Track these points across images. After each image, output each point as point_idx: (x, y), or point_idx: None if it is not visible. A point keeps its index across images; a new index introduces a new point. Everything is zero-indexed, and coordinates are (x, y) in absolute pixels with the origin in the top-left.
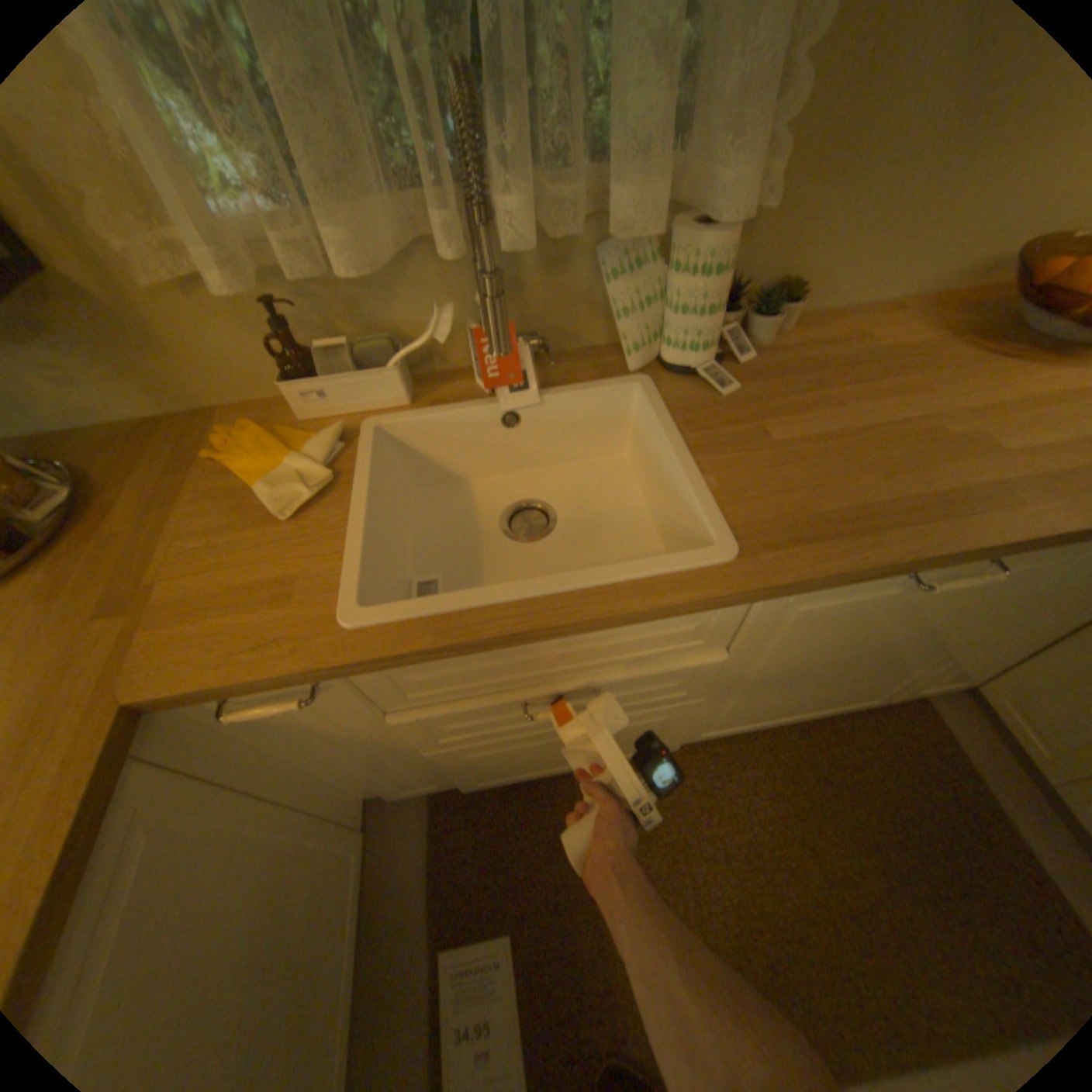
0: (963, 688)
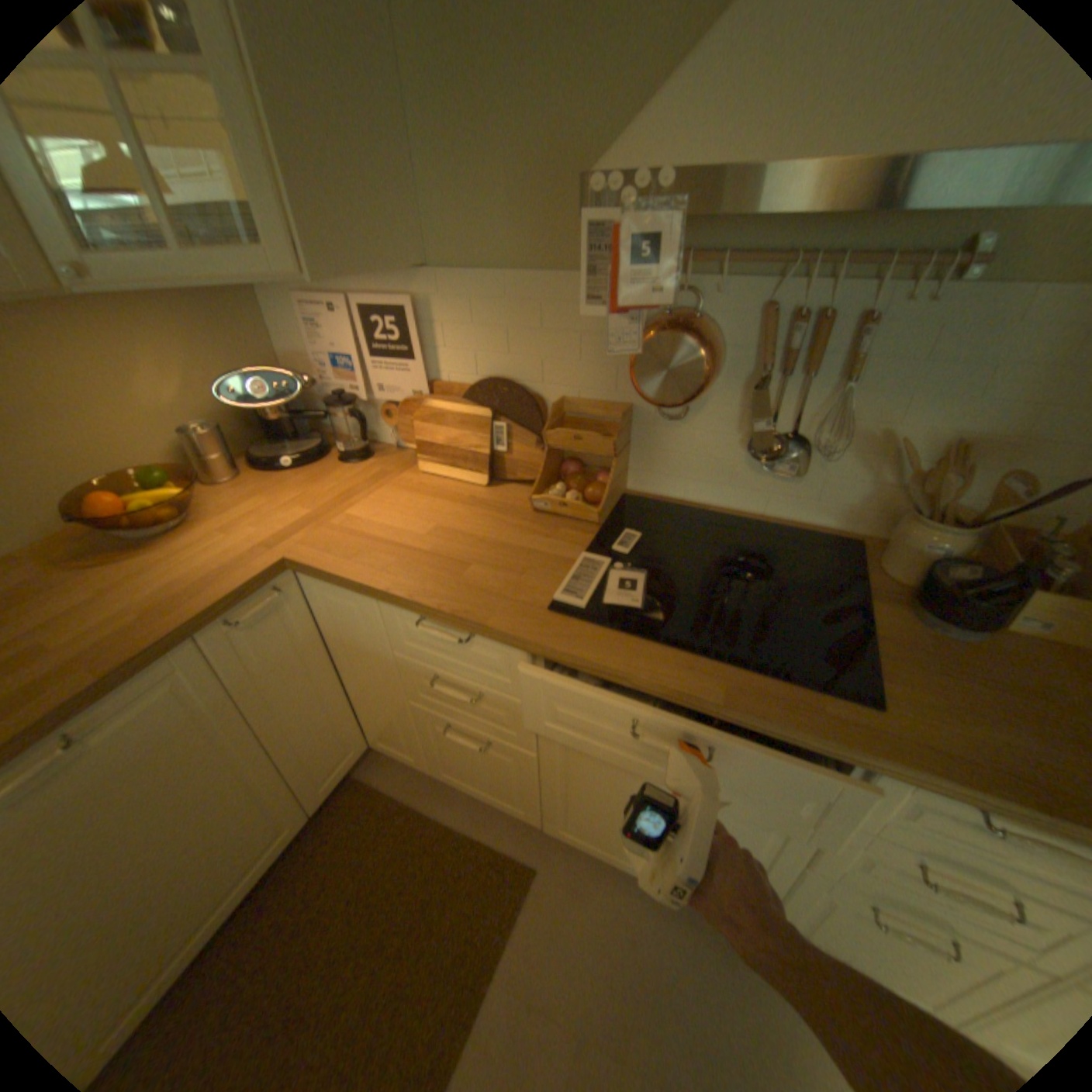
0: (355, 757)
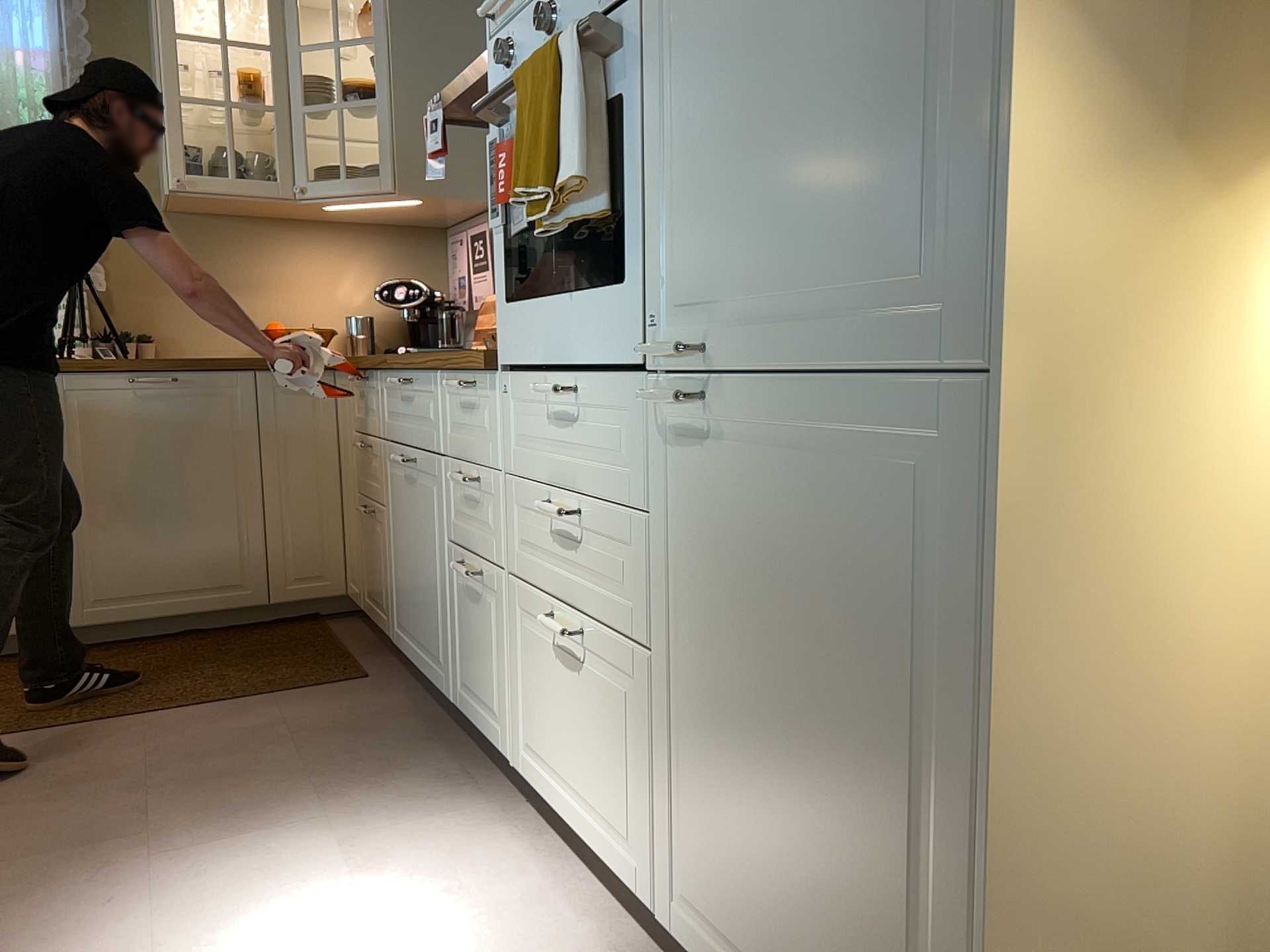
0: (328, 588)
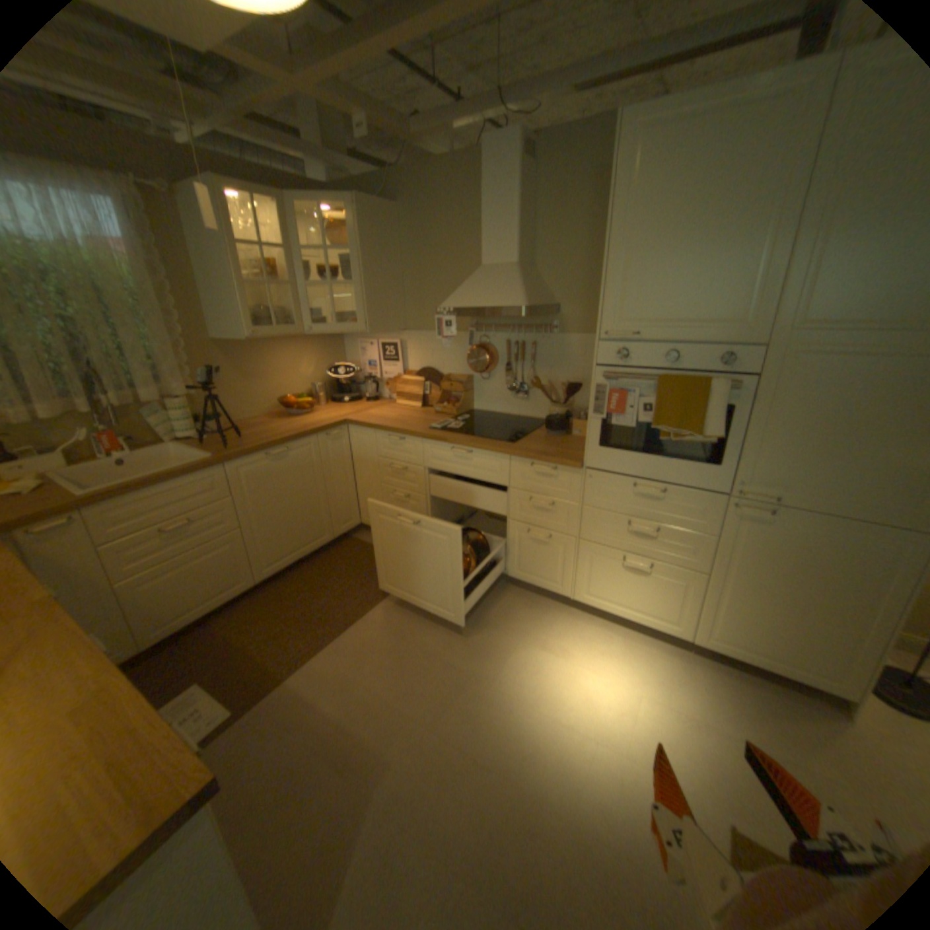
0: (355, 524)
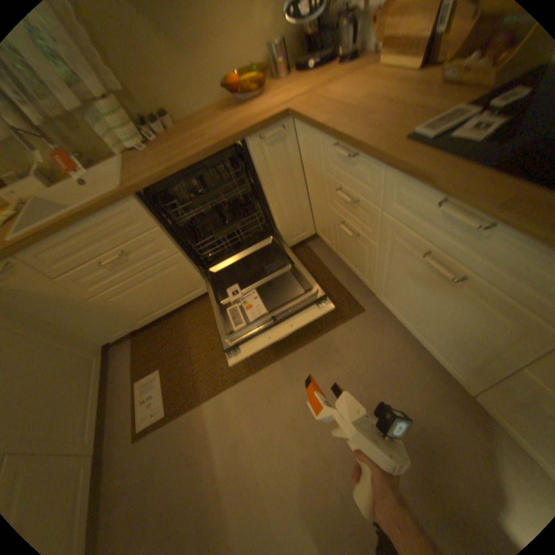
0: (308, 235)
